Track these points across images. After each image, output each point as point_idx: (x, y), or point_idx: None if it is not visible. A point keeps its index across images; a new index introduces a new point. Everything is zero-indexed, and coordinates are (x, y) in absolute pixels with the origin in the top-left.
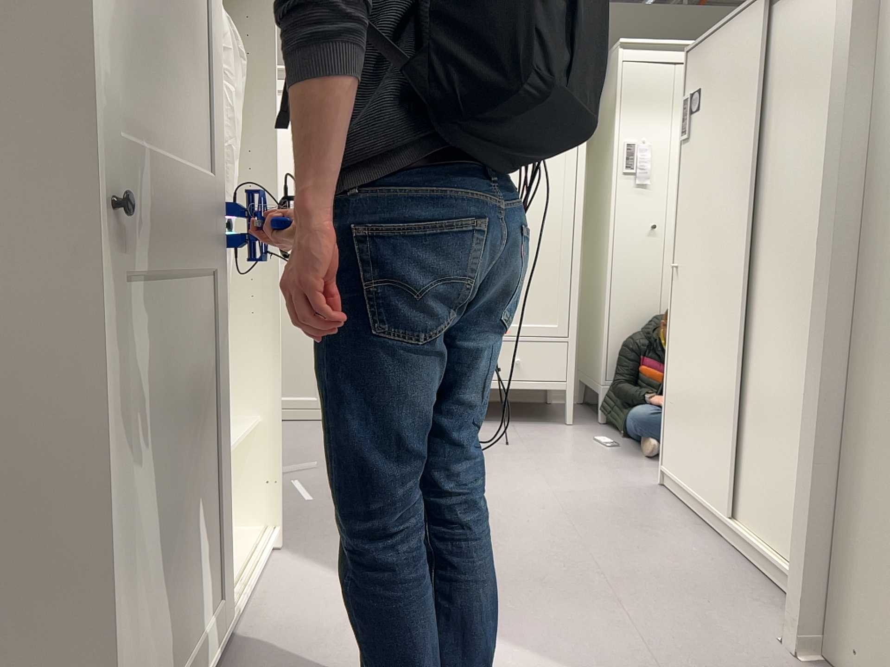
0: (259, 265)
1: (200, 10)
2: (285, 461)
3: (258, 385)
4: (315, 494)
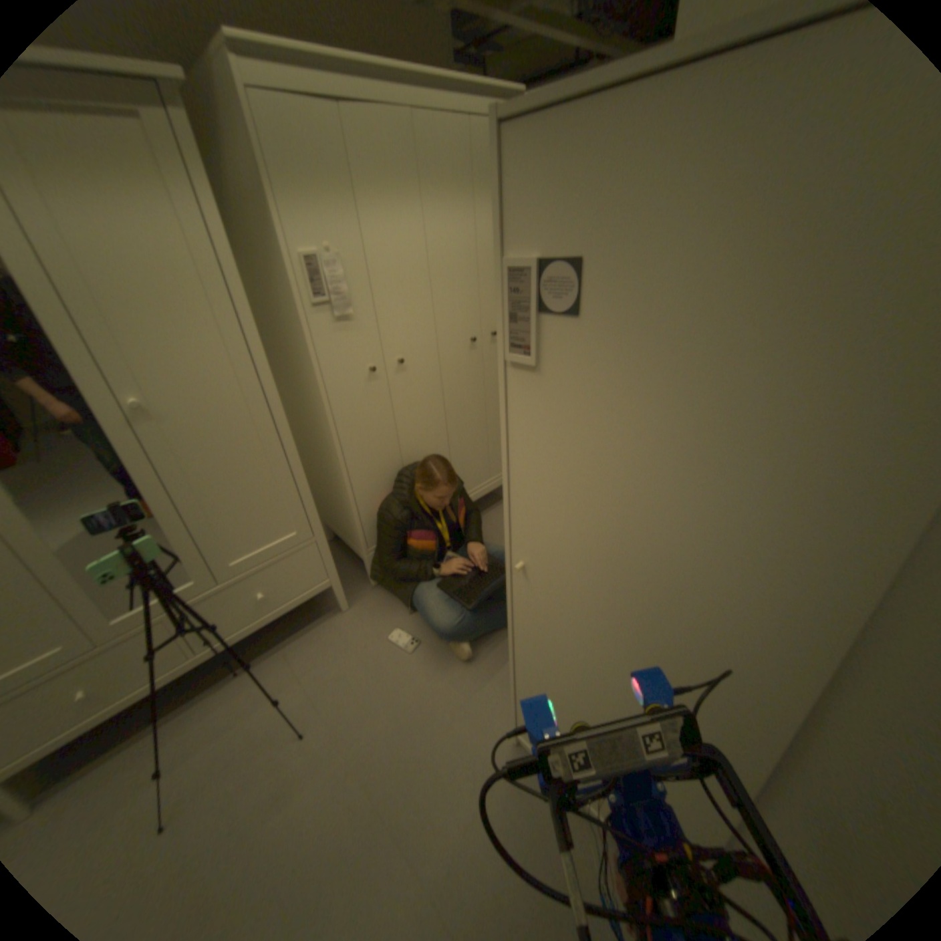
0: None
1: None
2: None
3: None
4: None
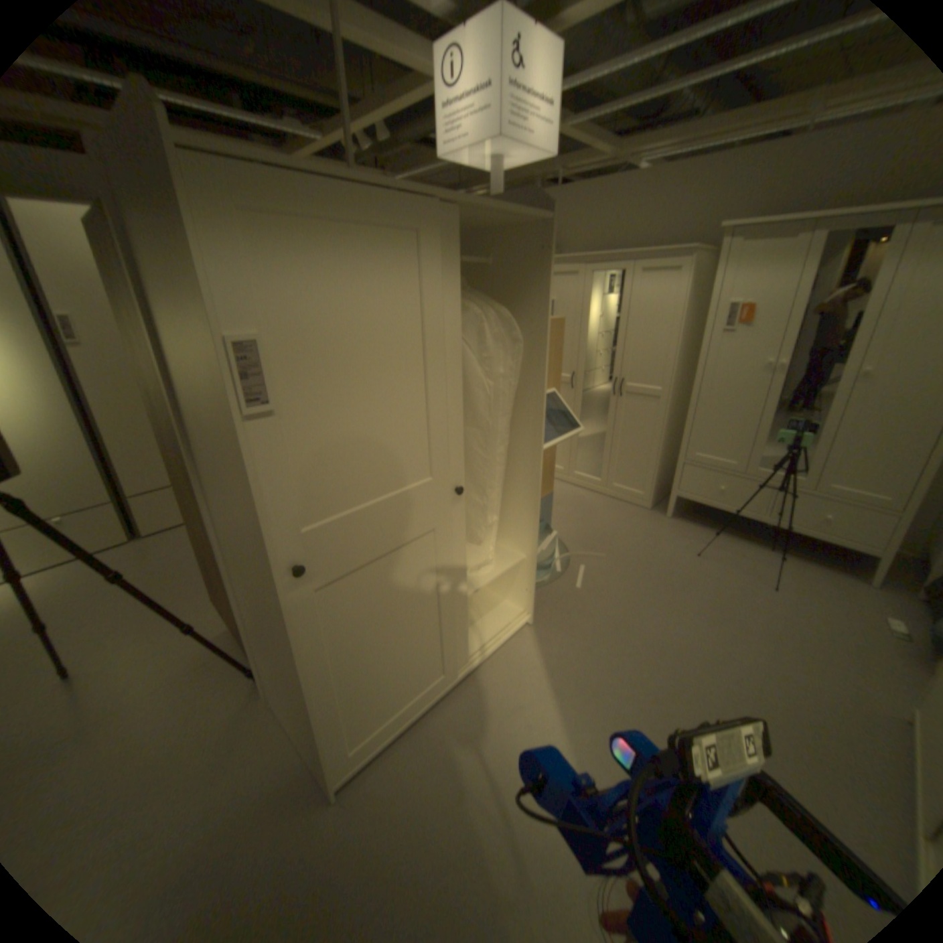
0: (526, 475)
1: (424, 382)
2: (593, 541)
3: (520, 542)
4: (589, 581)
